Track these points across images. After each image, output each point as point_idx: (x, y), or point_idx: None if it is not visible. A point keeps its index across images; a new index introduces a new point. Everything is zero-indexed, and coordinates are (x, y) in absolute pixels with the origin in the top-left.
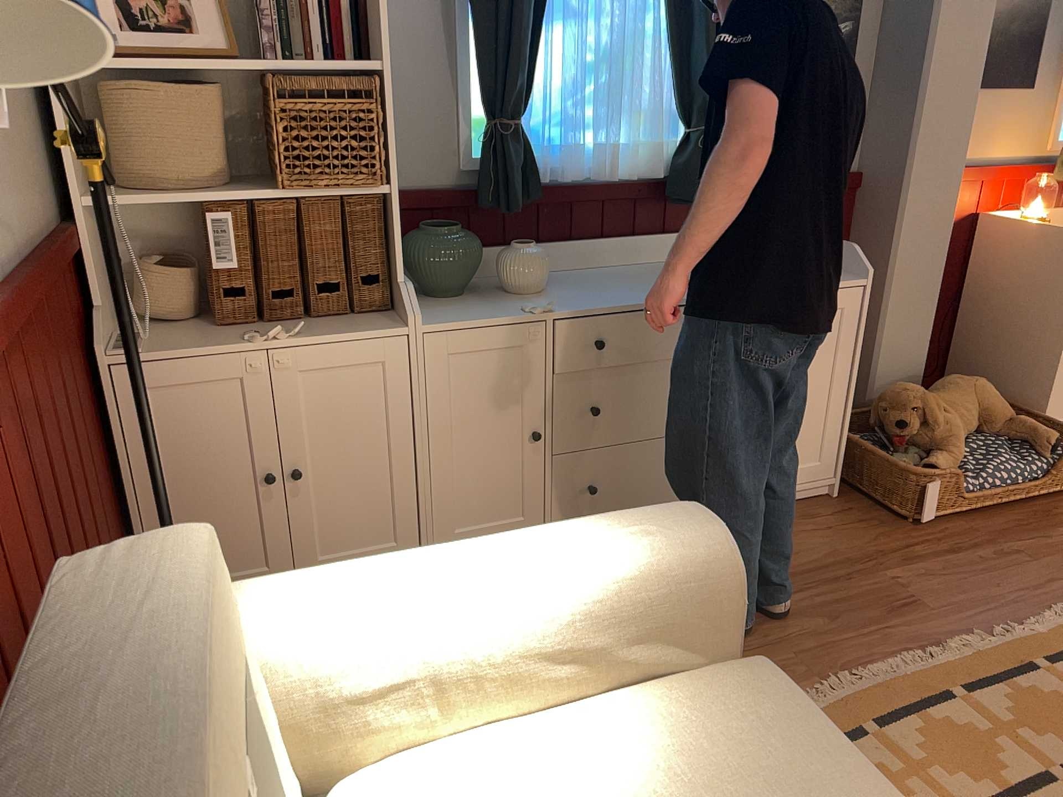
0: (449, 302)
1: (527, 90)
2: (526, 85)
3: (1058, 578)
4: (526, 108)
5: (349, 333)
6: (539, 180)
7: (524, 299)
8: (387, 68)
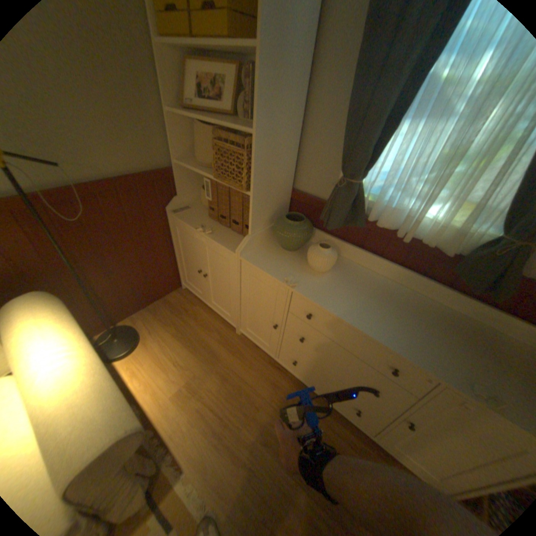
0: (280, 252)
1: (372, 163)
2: (368, 160)
3: None
4: (377, 173)
5: (223, 243)
6: (366, 217)
7: (305, 272)
8: (257, 133)
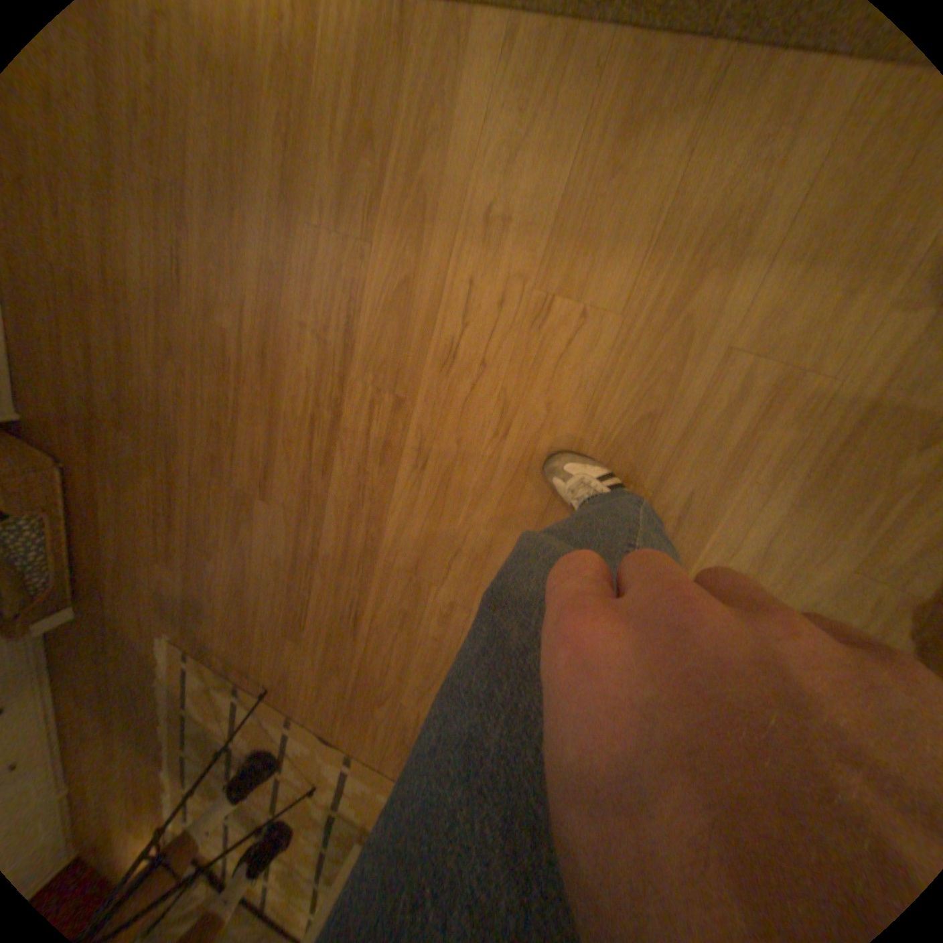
0: None
1: None
2: None
3: (130, 614)
4: None
5: None
6: None
7: None
8: None
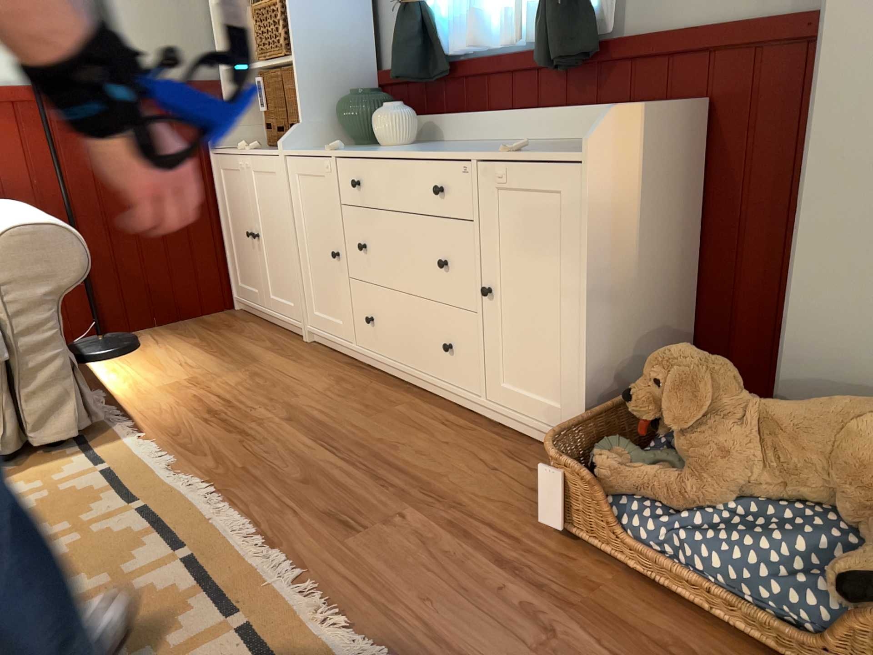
0: (346, 147)
1: None
2: None
3: None
4: None
5: (269, 152)
6: (443, 54)
7: (367, 148)
8: None
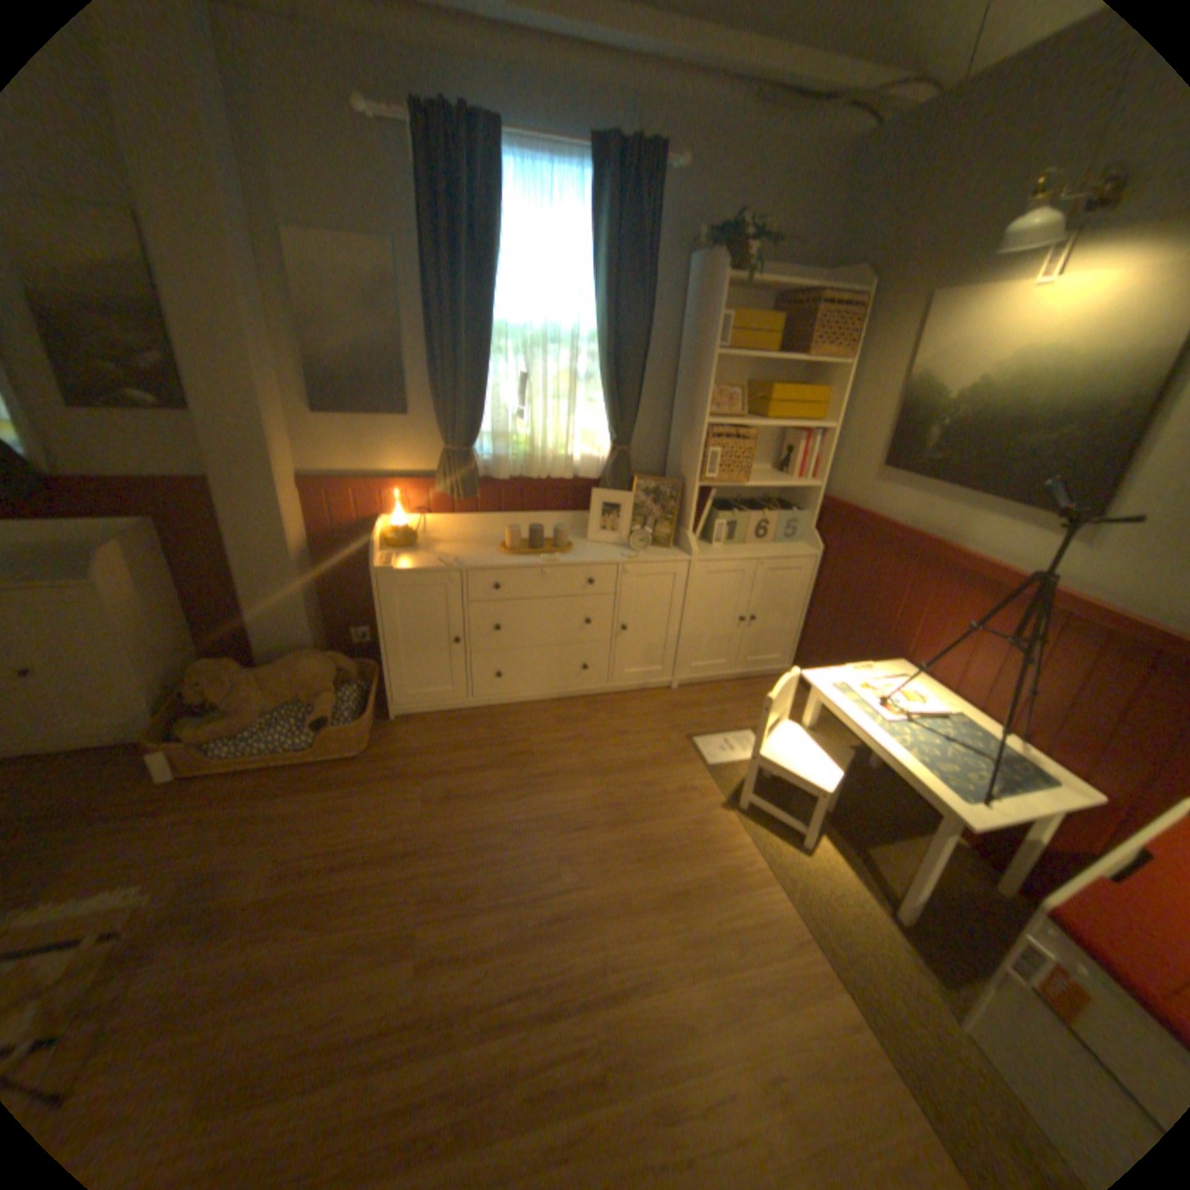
0: None
1: None
2: None
3: (175, 857)
4: None
5: None
6: None
7: None
8: None
